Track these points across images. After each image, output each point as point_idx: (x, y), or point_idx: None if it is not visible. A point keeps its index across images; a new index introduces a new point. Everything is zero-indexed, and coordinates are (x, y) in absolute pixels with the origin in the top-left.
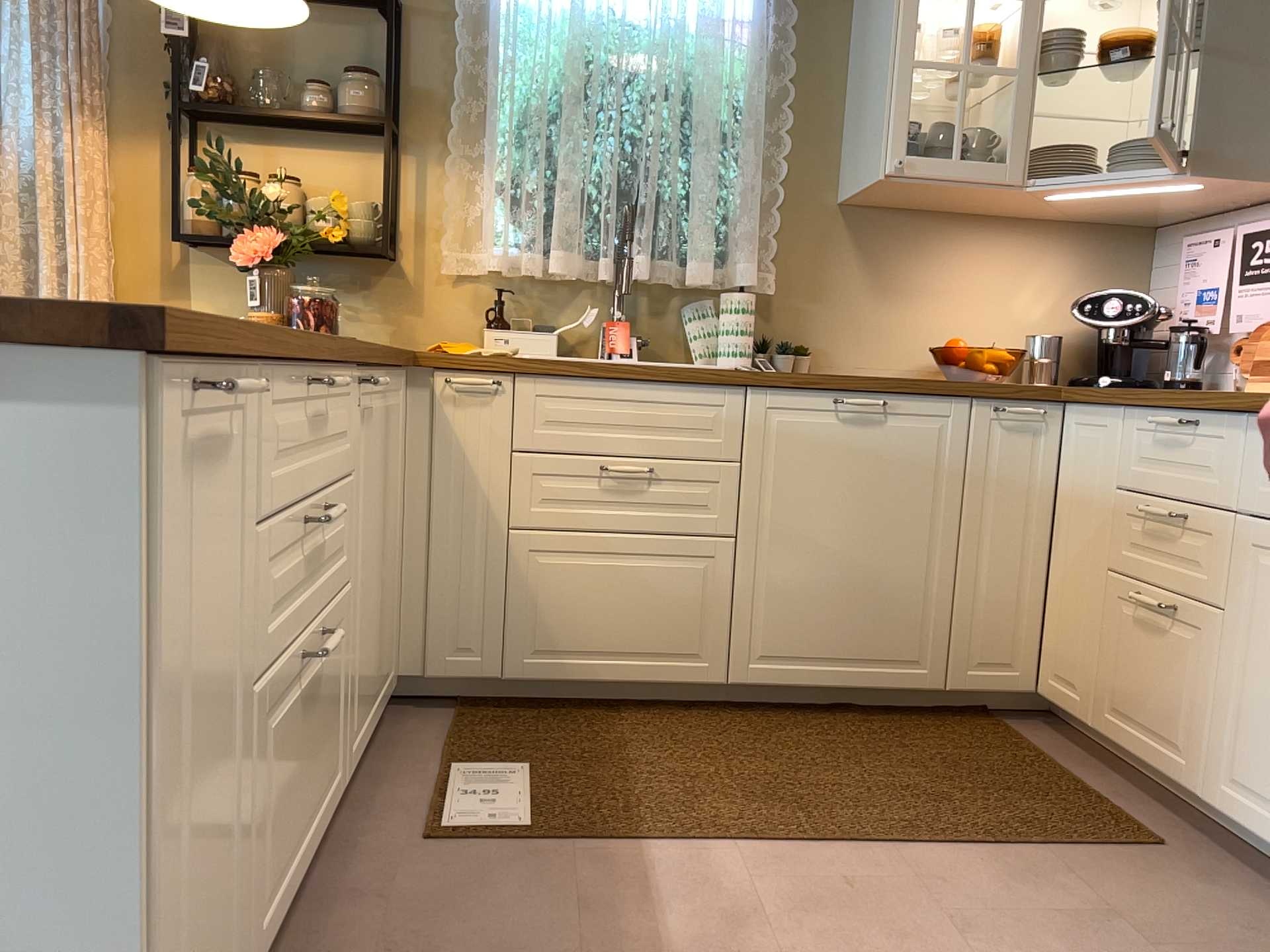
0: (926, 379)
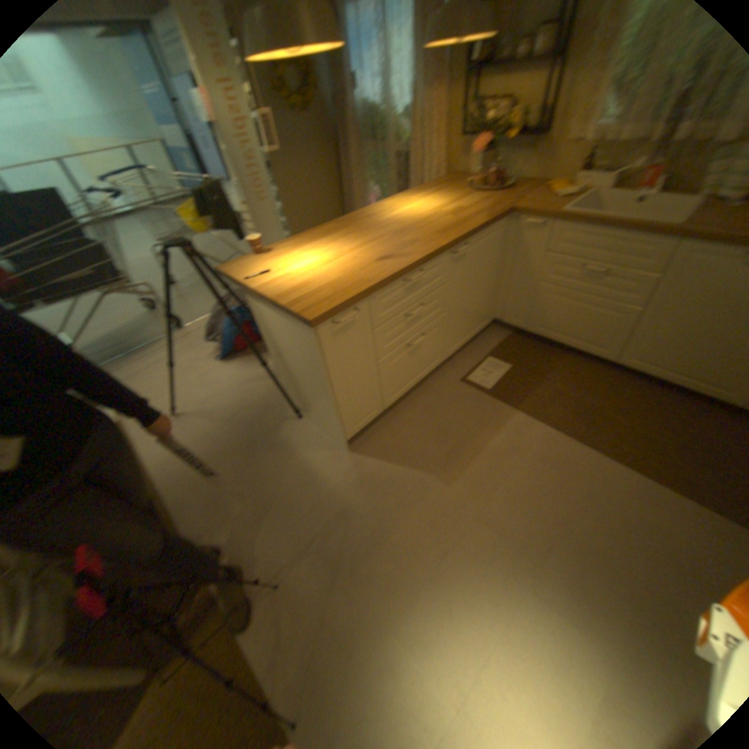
0: None
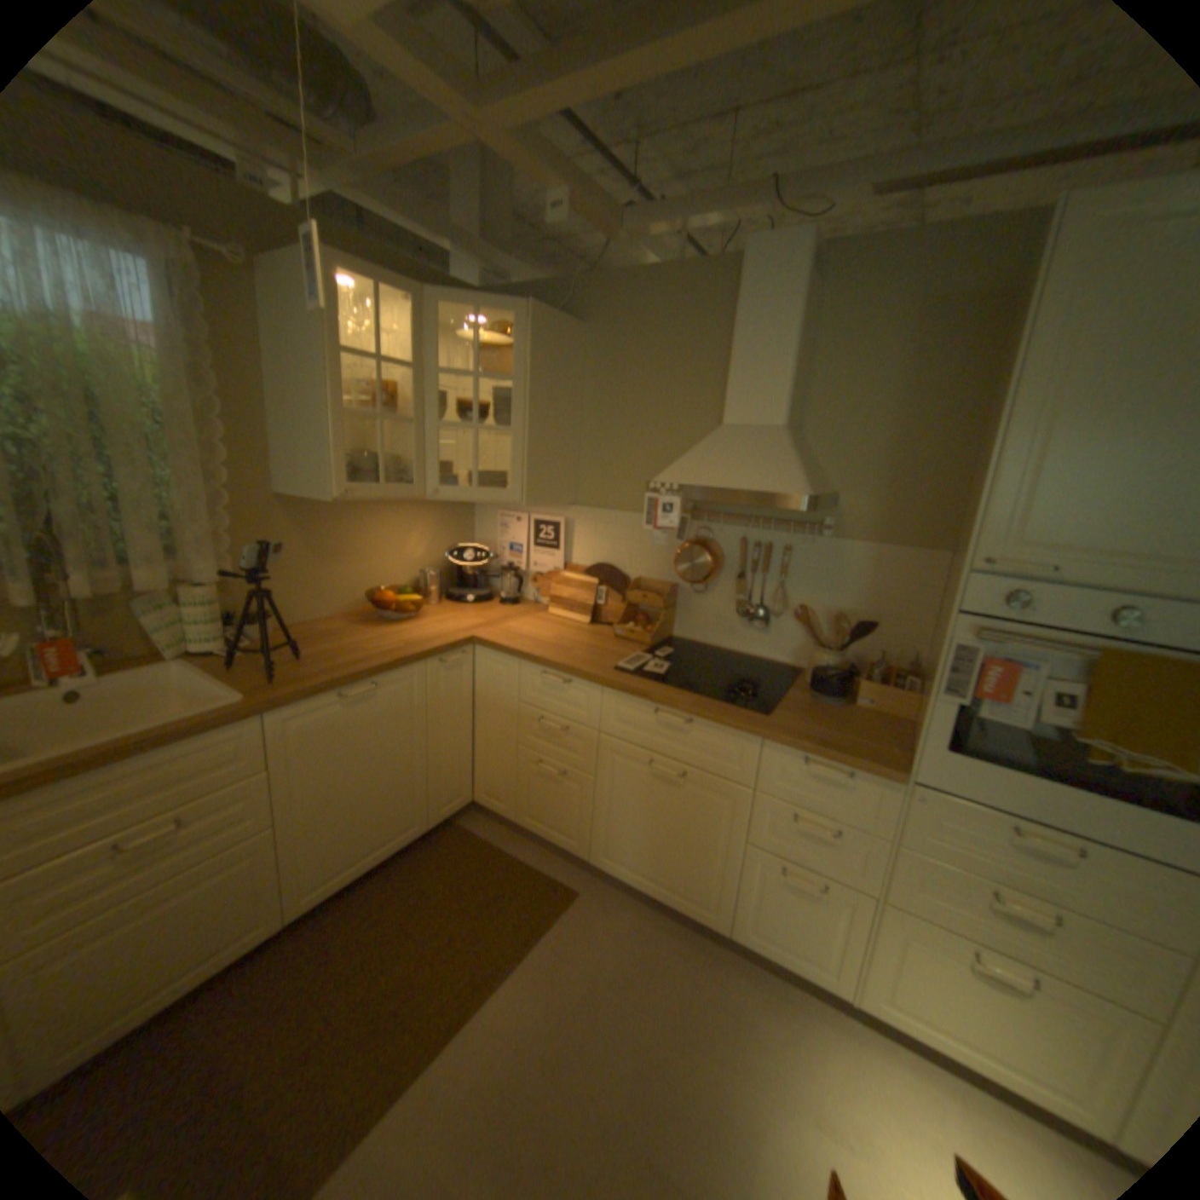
0: (393, 656)
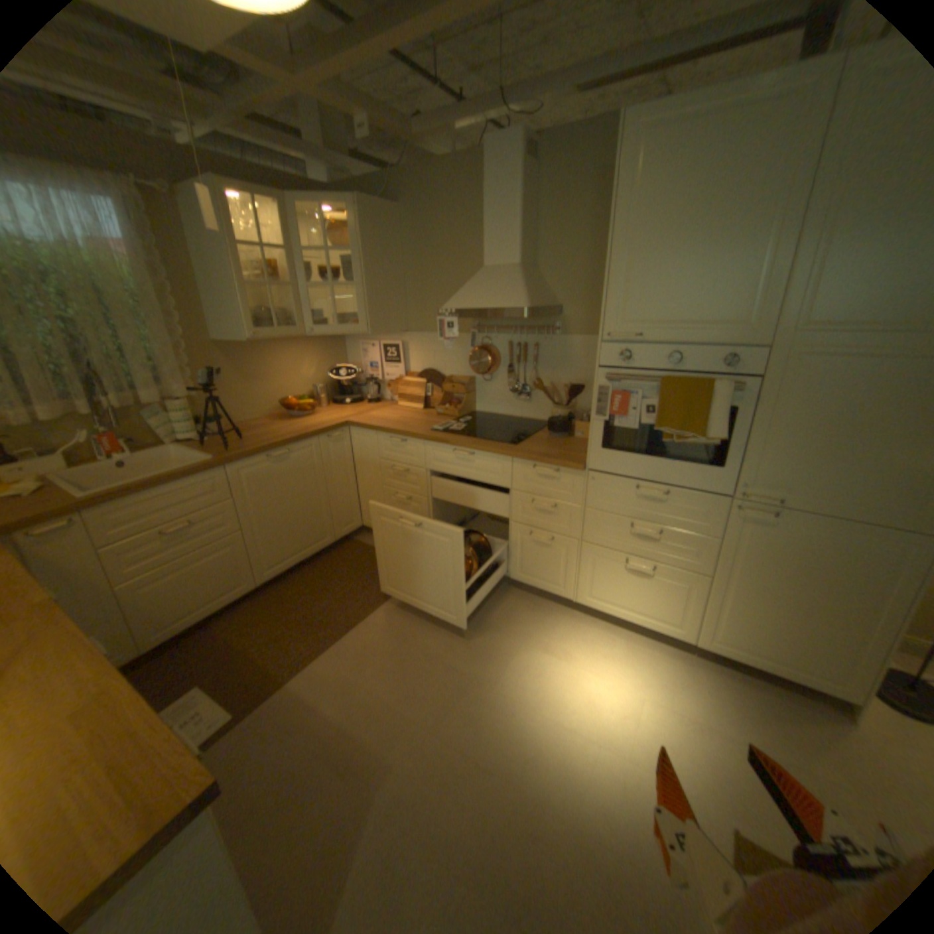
0: (298, 434)
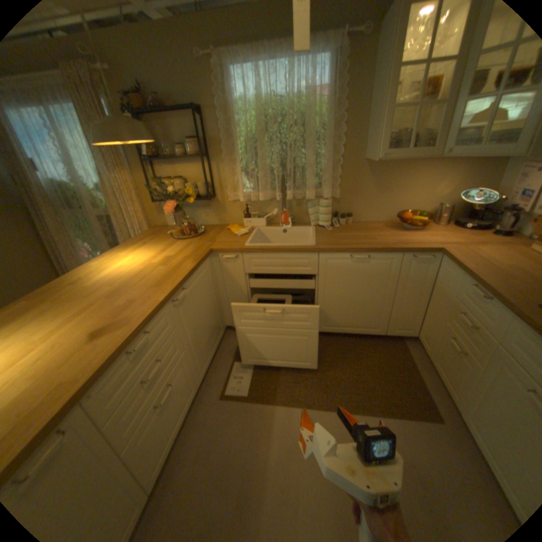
0: (386, 245)
